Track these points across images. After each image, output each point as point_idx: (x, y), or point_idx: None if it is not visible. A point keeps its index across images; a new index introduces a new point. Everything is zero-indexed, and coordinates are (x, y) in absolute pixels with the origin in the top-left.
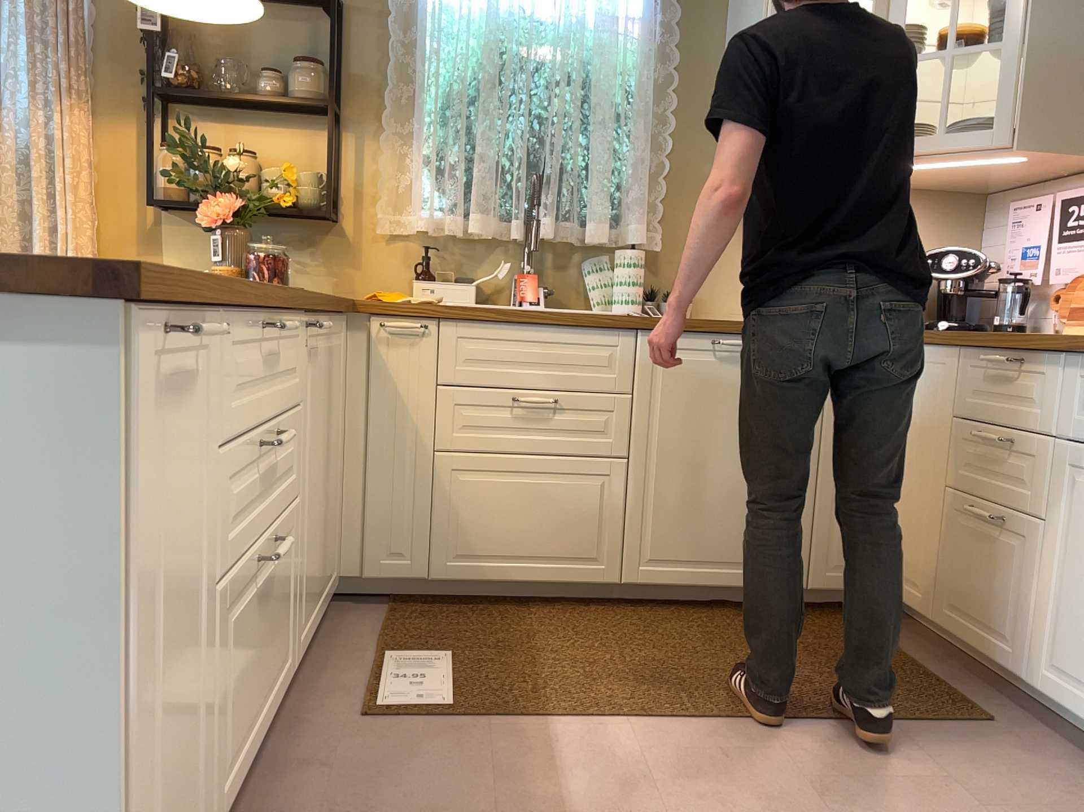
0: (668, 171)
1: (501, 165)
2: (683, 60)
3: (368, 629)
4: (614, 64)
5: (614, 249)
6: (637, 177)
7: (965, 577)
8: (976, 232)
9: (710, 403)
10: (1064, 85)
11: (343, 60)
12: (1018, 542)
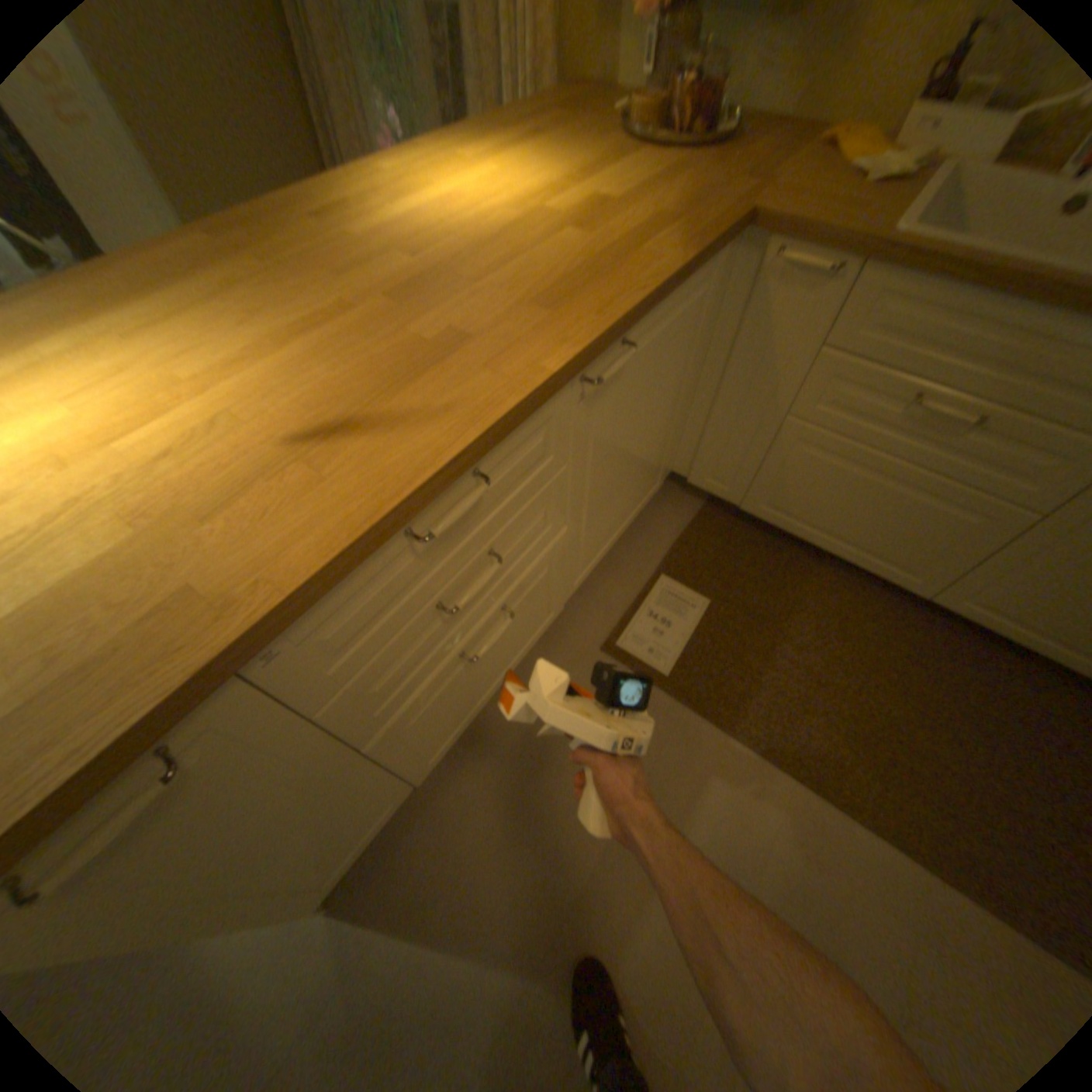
0: None
1: None
2: None
3: (669, 532)
4: None
5: None
6: None
7: None
8: None
9: None
10: None
11: None
12: None
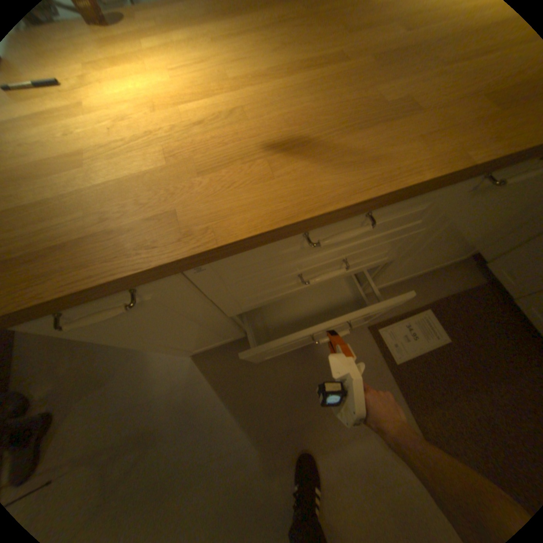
0: None
1: None
2: None
3: (452, 288)
4: None
5: None
6: None
7: None
8: None
9: None
10: None
11: None
12: None
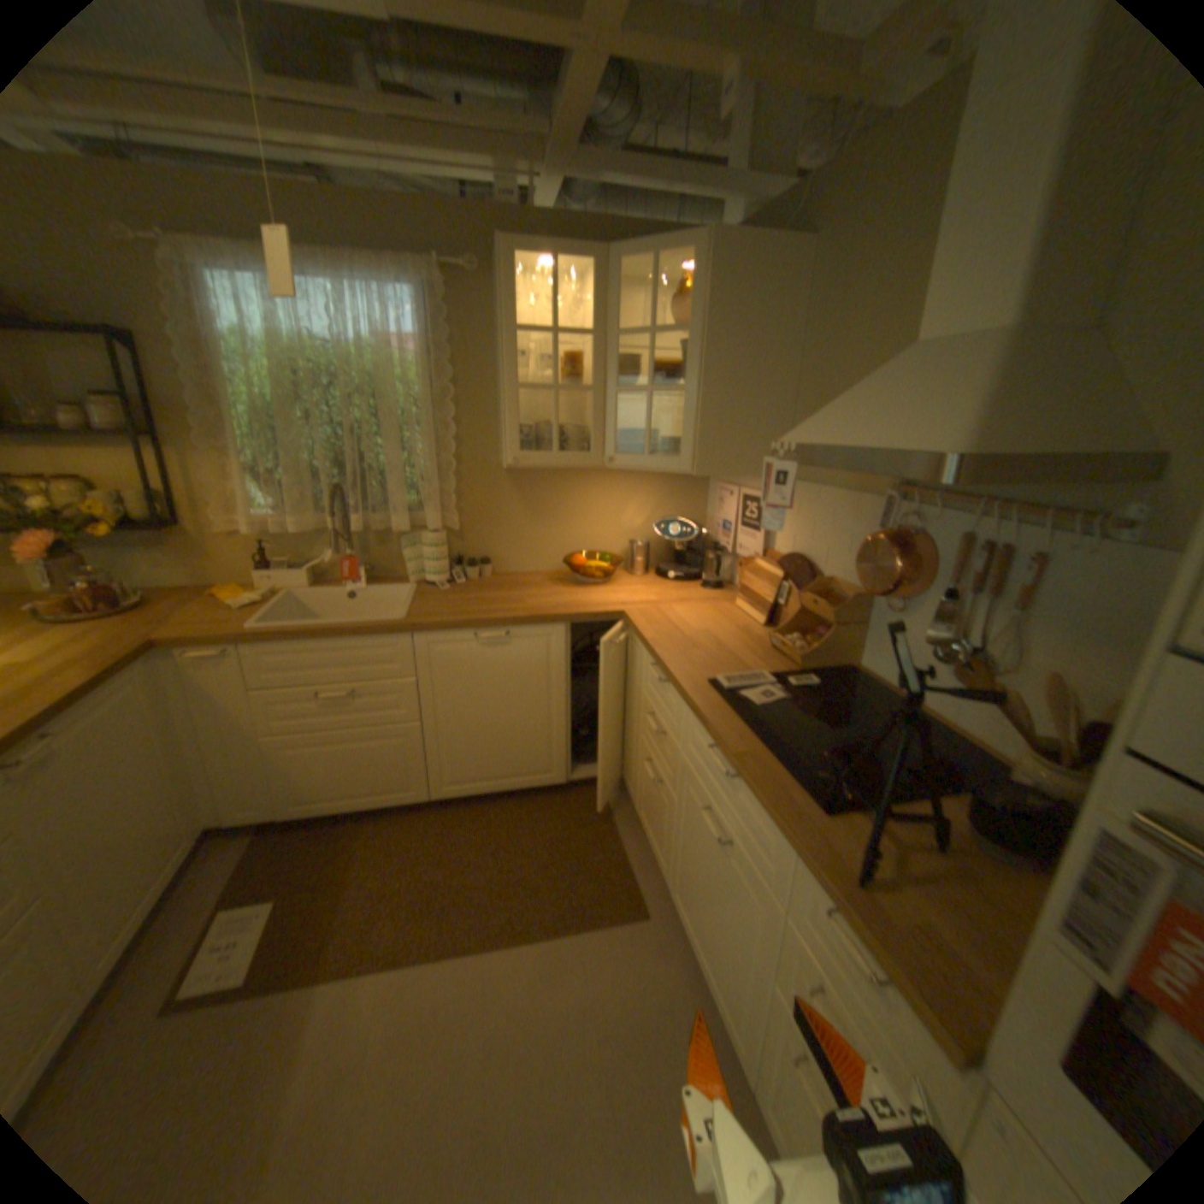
0: (460, 463)
1: (307, 473)
2: (460, 369)
3: (220, 876)
4: (397, 378)
5: (423, 526)
6: (428, 475)
7: (648, 800)
8: (701, 493)
9: (478, 677)
10: (730, 423)
11: (143, 382)
12: (667, 801)
